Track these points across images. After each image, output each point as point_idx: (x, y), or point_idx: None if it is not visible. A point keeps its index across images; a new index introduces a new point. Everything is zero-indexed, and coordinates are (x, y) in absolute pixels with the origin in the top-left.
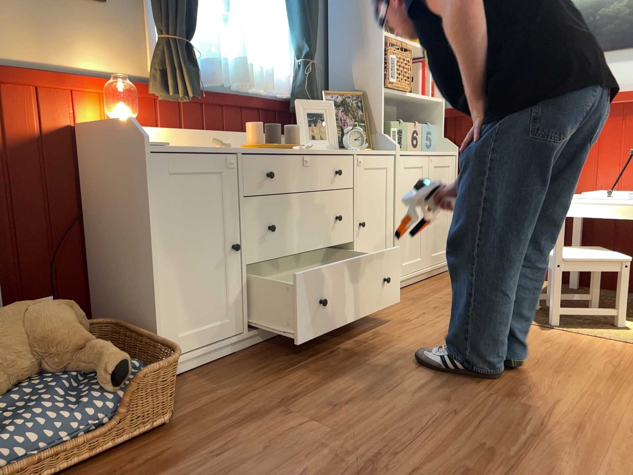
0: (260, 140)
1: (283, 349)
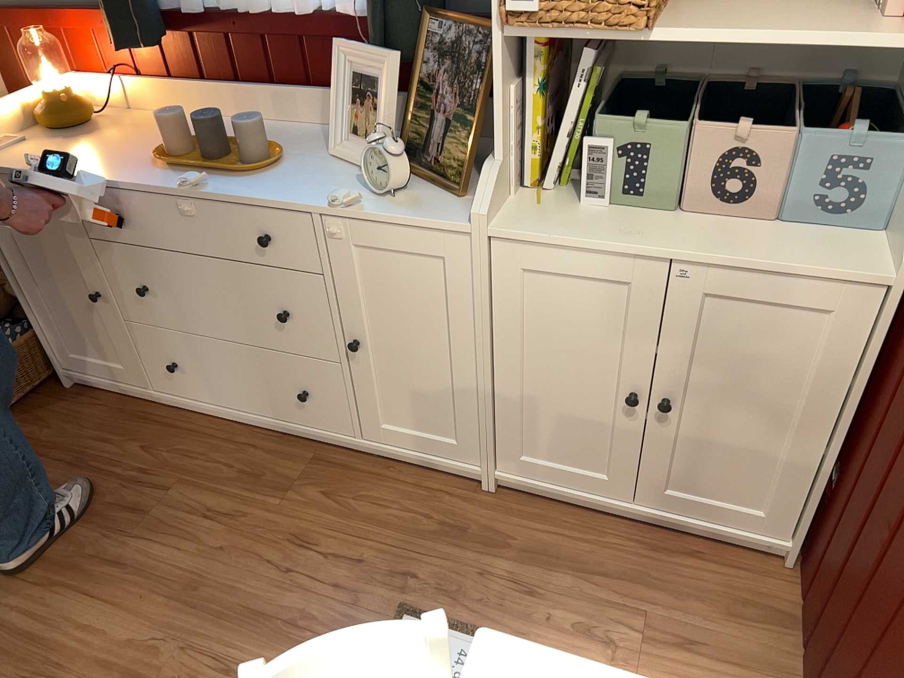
0: (180, 149)
1: (173, 435)
